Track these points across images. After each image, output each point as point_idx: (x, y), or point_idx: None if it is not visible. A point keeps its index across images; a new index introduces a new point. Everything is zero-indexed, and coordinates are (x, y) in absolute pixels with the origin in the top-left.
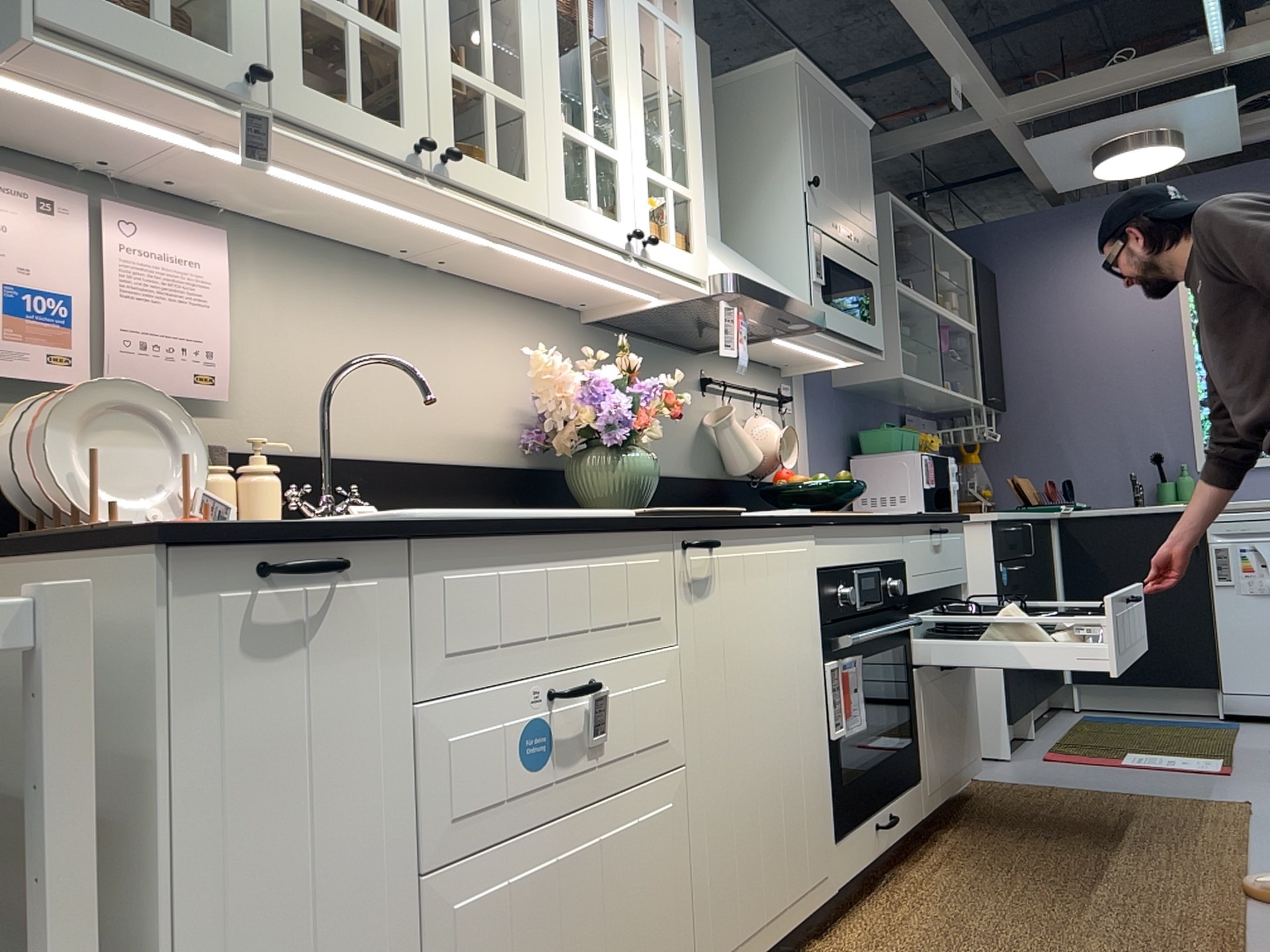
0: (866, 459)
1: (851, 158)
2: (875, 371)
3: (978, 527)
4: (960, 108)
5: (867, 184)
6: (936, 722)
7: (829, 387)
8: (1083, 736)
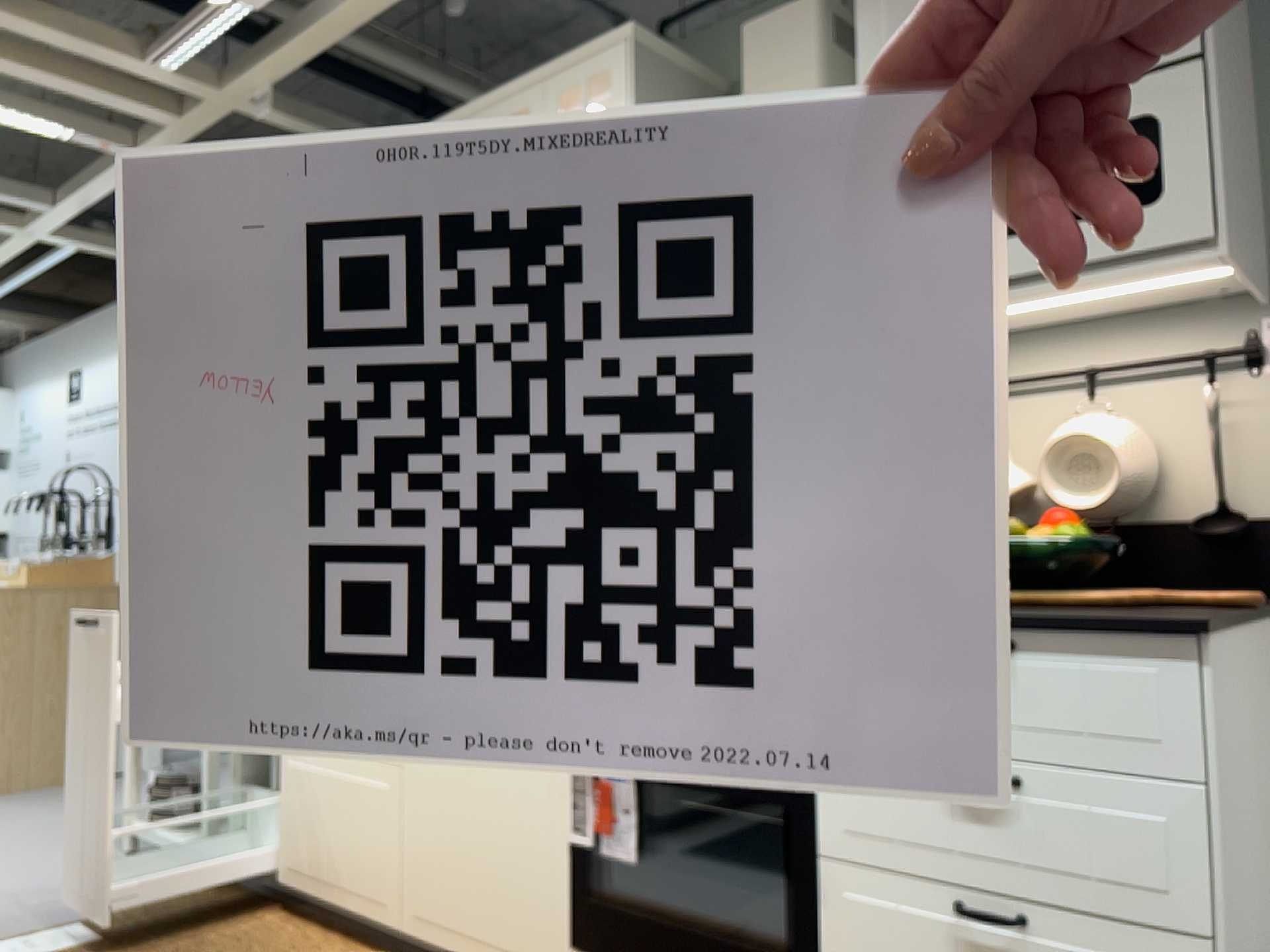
0: None
1: None
2: None
3: None
4: None
5: None
6: None
7: None
8: None
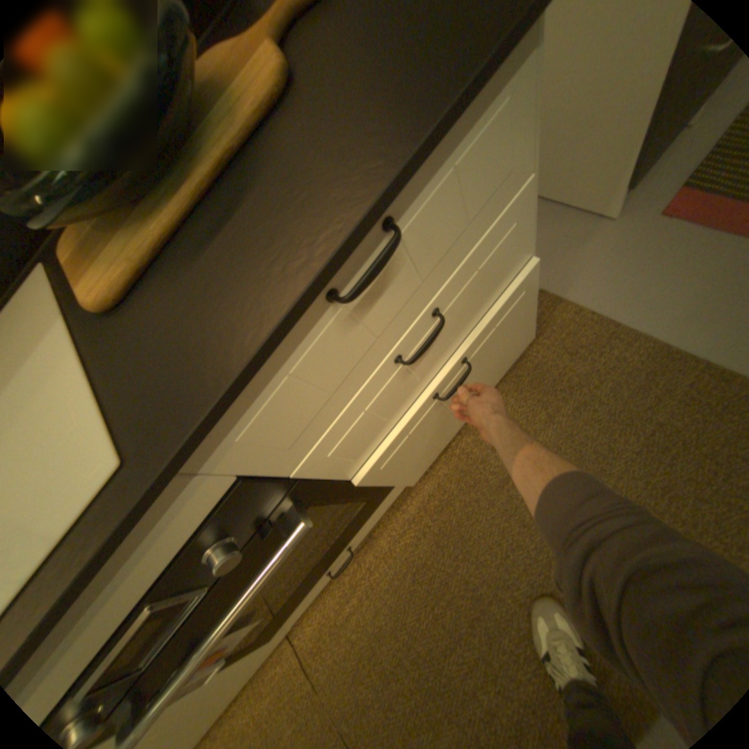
0: None
1: None
2: None
3: None
4: None
5: None
6: (416, 438)
7: None
8: None
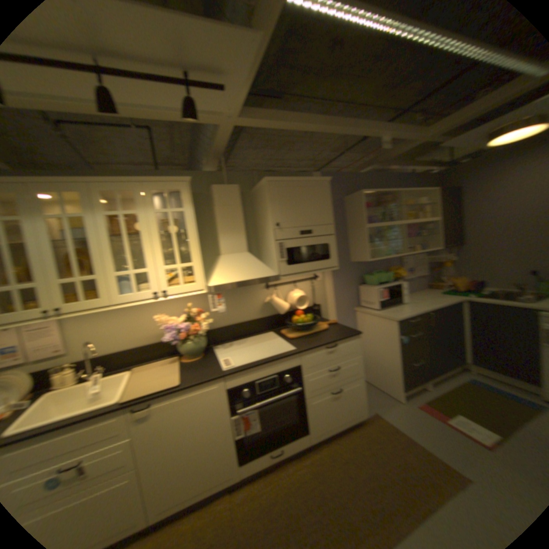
0: (365, 286)
1: (311, 200)
2: (362, 257)
3: (394, 321)
4: (390, 147)
5: (325, 205)
6: (324, 414)
7: (347, 263)
8: (454, 397)
